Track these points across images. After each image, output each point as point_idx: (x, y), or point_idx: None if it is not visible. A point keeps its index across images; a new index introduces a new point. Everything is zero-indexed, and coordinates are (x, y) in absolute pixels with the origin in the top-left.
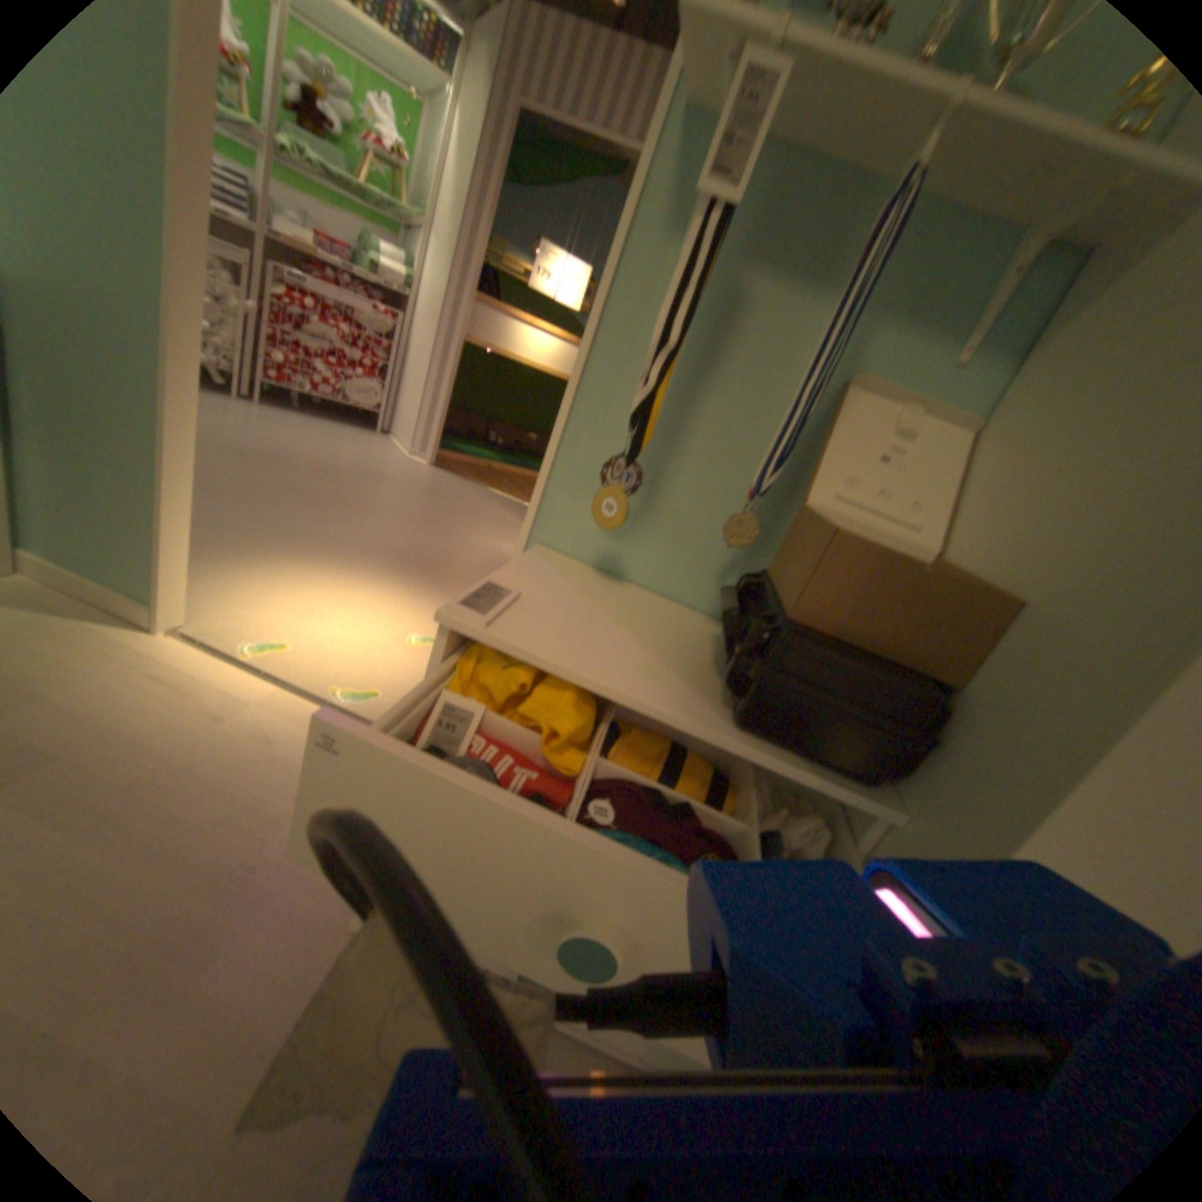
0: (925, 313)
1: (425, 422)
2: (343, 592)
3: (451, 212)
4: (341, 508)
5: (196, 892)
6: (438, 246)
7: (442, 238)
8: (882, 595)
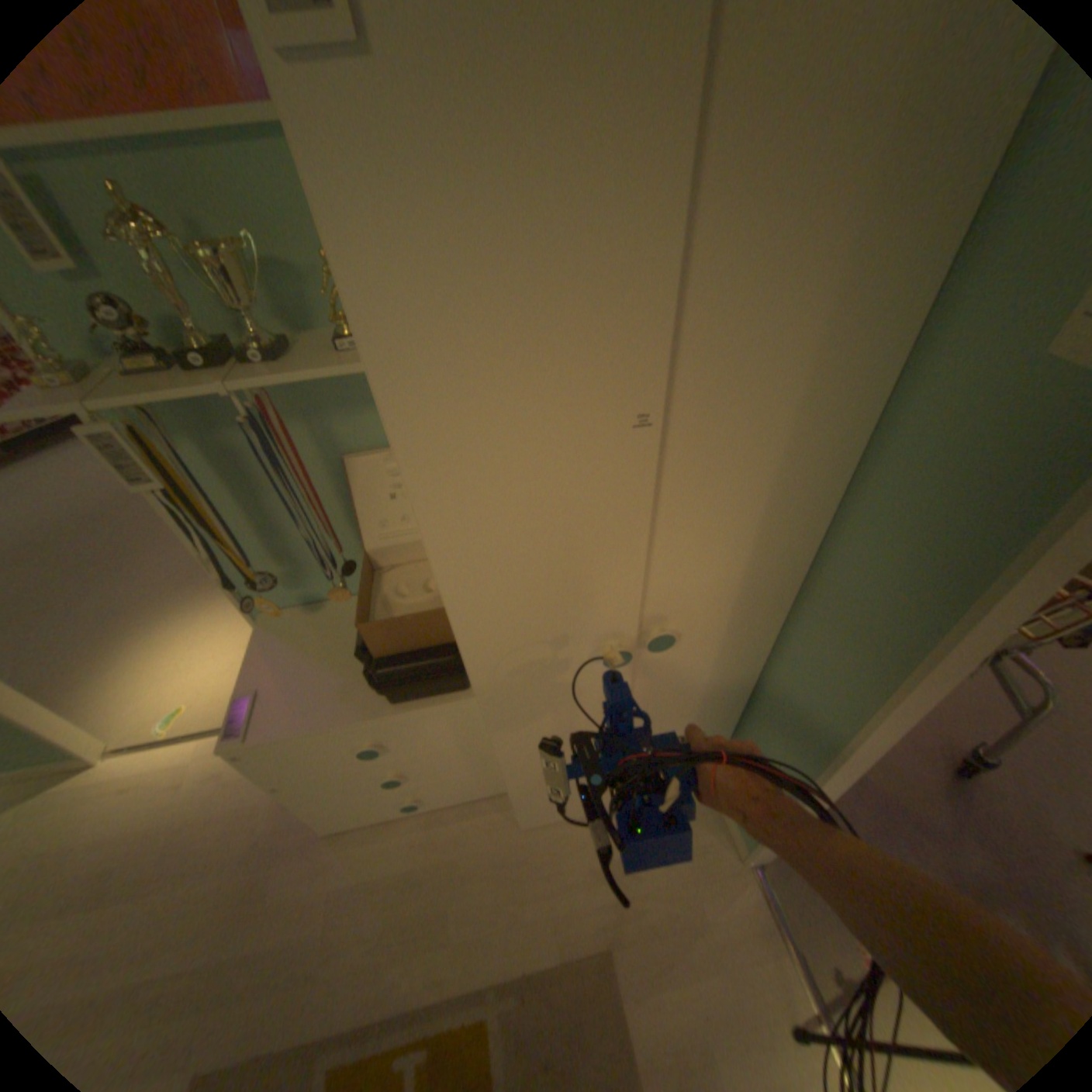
0: (344, 400)
1: None
2: (184, 636)
3: None
4: (128, 552)
5: (233, 873)
6: None
7: None
8: (398, 634)
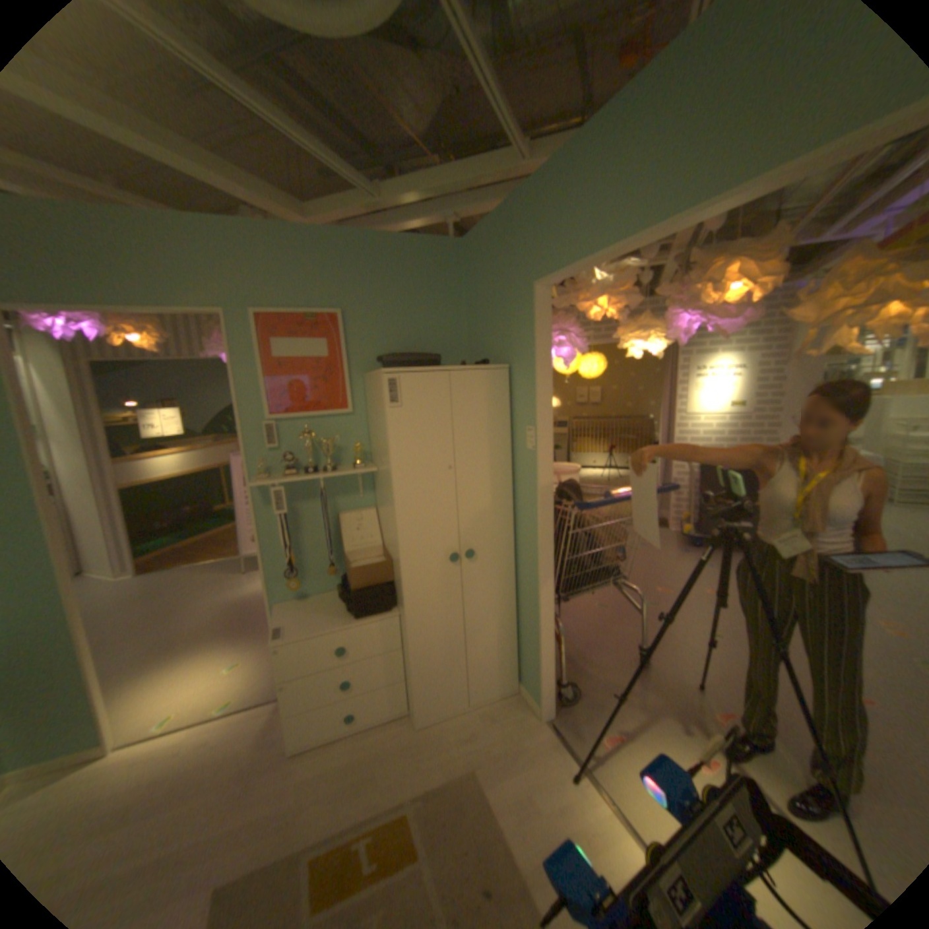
0: (345, 491)
1: (116, 553)
2: (169, 679)
3: (64, 426)
4: (115, 642)
5: (228, 787)
6: (63, 447)
7: (64, 442)
8: (365, 575)
